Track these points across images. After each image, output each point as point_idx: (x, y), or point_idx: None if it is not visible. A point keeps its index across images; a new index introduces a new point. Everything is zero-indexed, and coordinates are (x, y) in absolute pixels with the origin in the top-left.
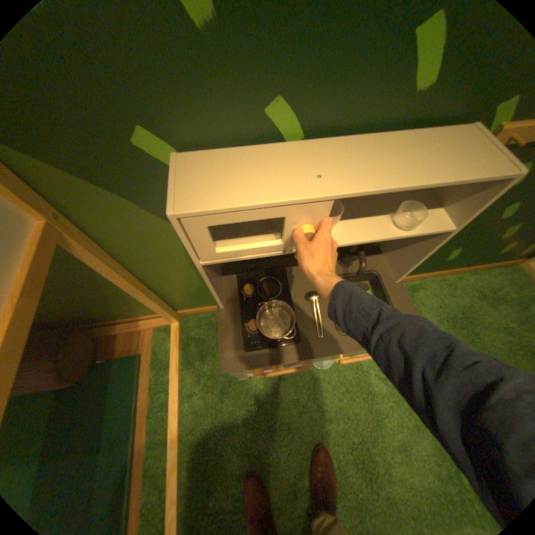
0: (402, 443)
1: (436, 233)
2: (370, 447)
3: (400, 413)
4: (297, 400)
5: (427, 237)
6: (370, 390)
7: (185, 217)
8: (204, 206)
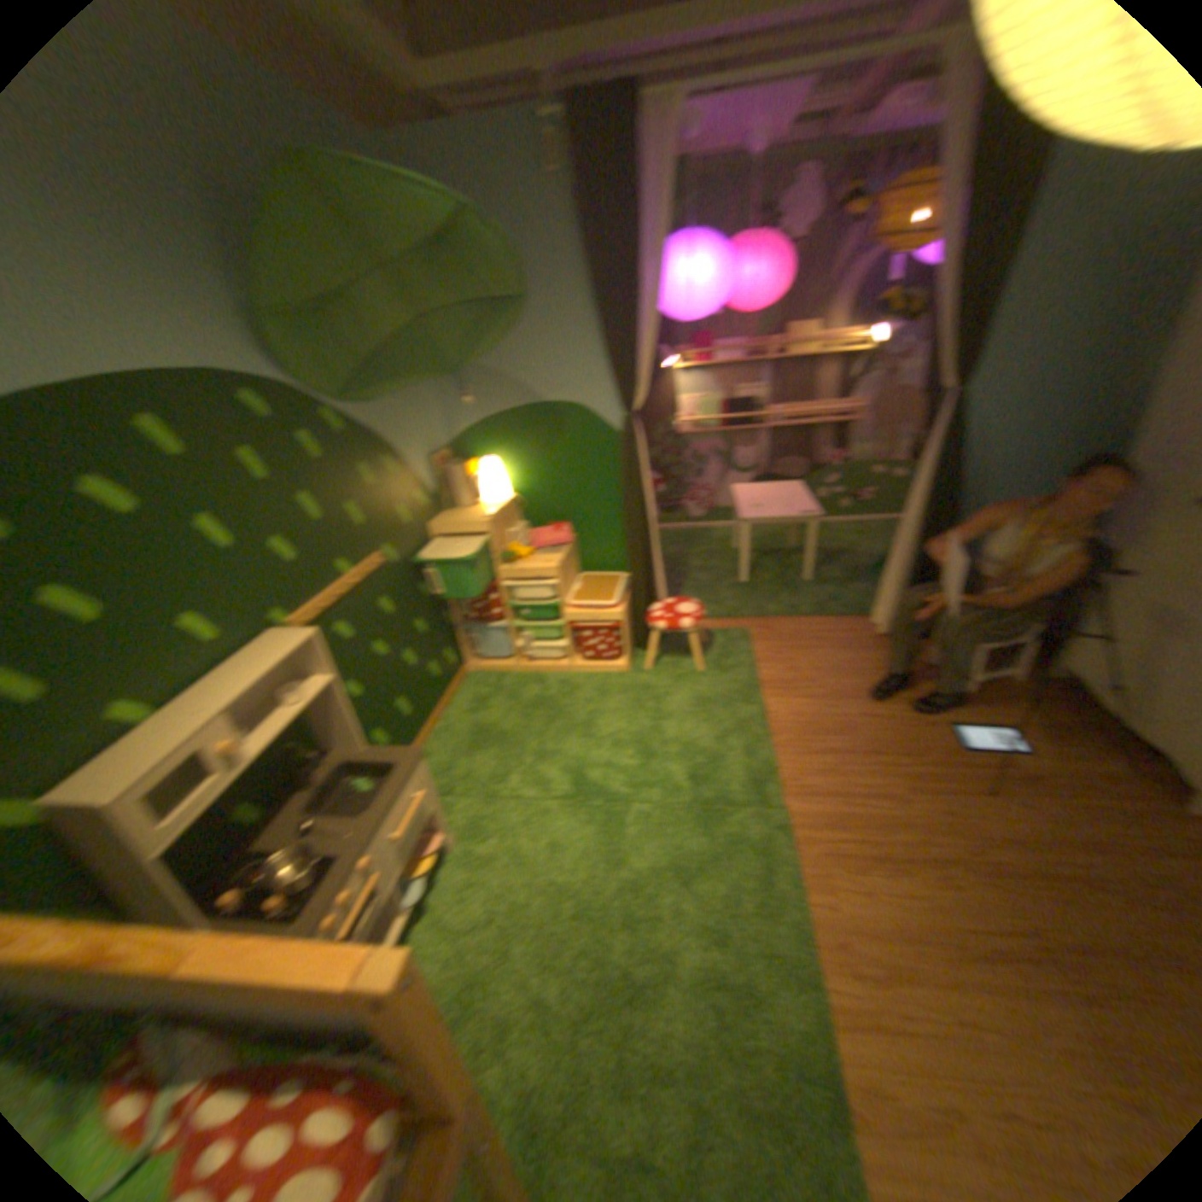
0: (547, 846)
1: (325, 687)
2: (536, 882)
3: (523, 835)
4: (445, 961)
5: (332, 698)
6: (487, 858)
7: (124, 798)
8: (131, 782)
